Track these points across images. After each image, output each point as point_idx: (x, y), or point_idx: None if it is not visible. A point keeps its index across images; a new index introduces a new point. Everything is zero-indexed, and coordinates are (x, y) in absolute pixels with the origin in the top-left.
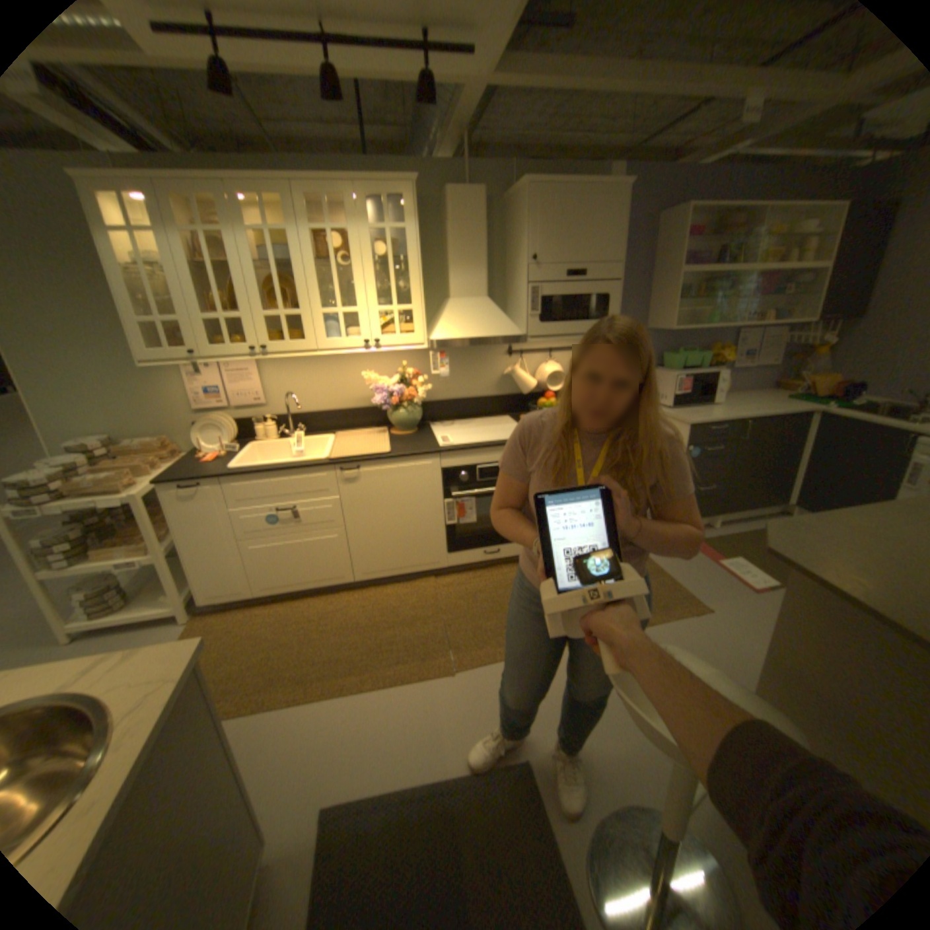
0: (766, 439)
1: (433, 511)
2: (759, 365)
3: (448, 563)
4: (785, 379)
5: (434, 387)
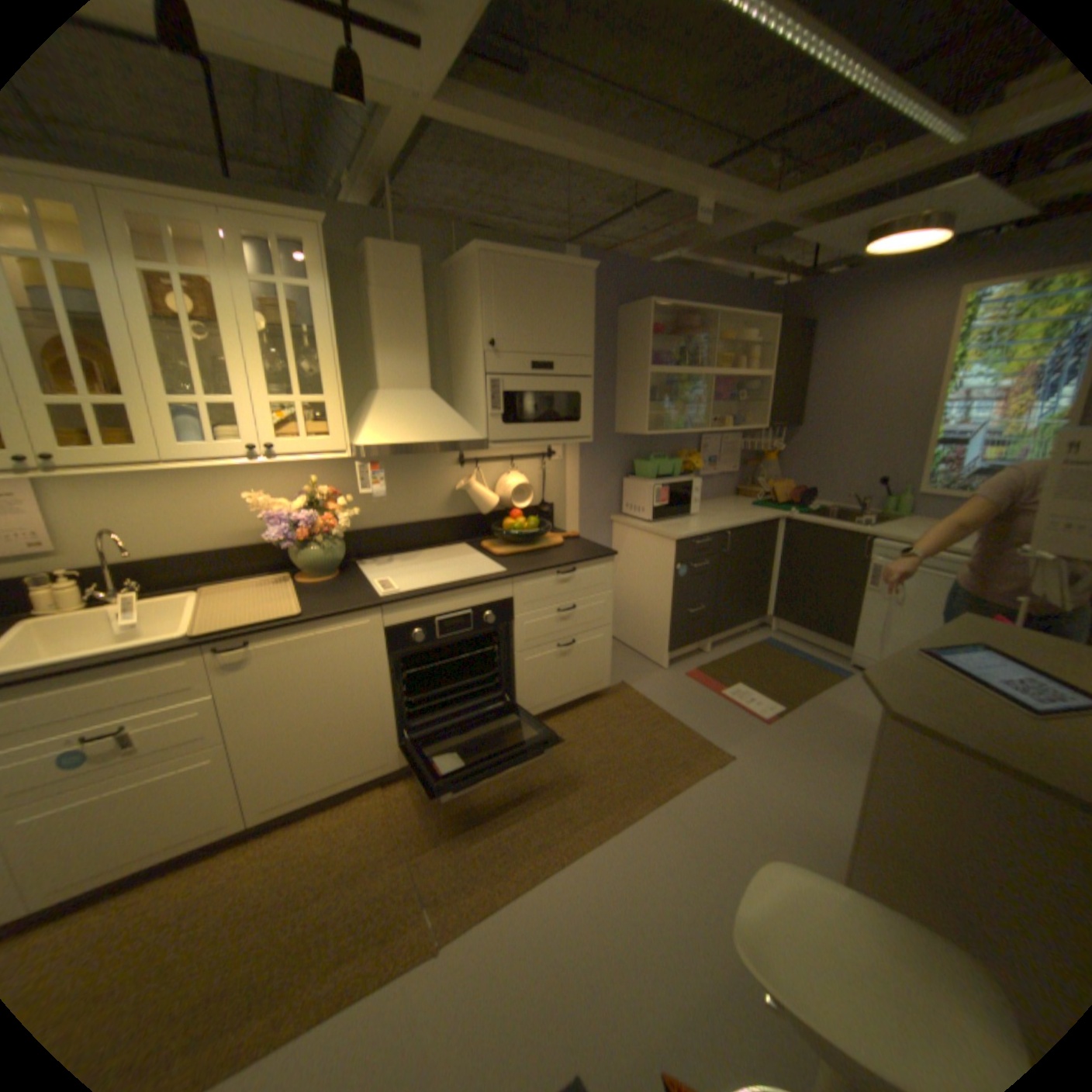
0: (743, 550)
1: (375, 692)
2: (721, 472)
3: (401, 763)
4: (743, 486)
5: (361, 510)
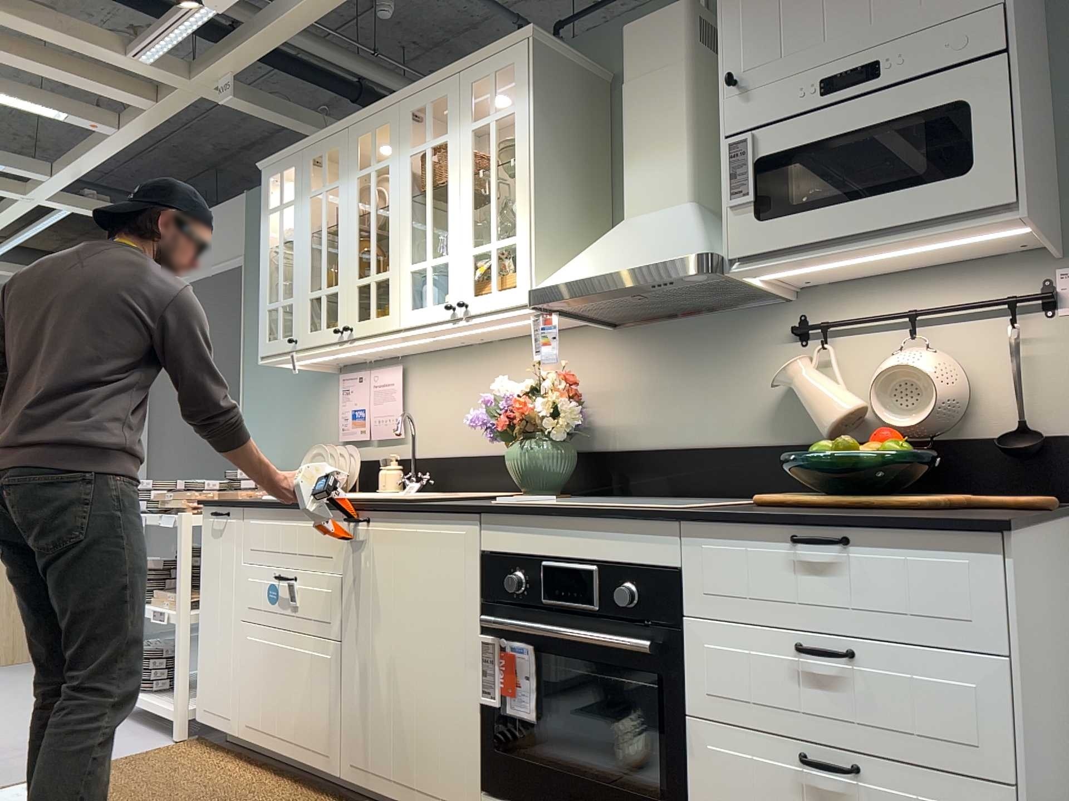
0: None
1: (460, 656)
2: None
3: None
4: None
5: (634, 417)
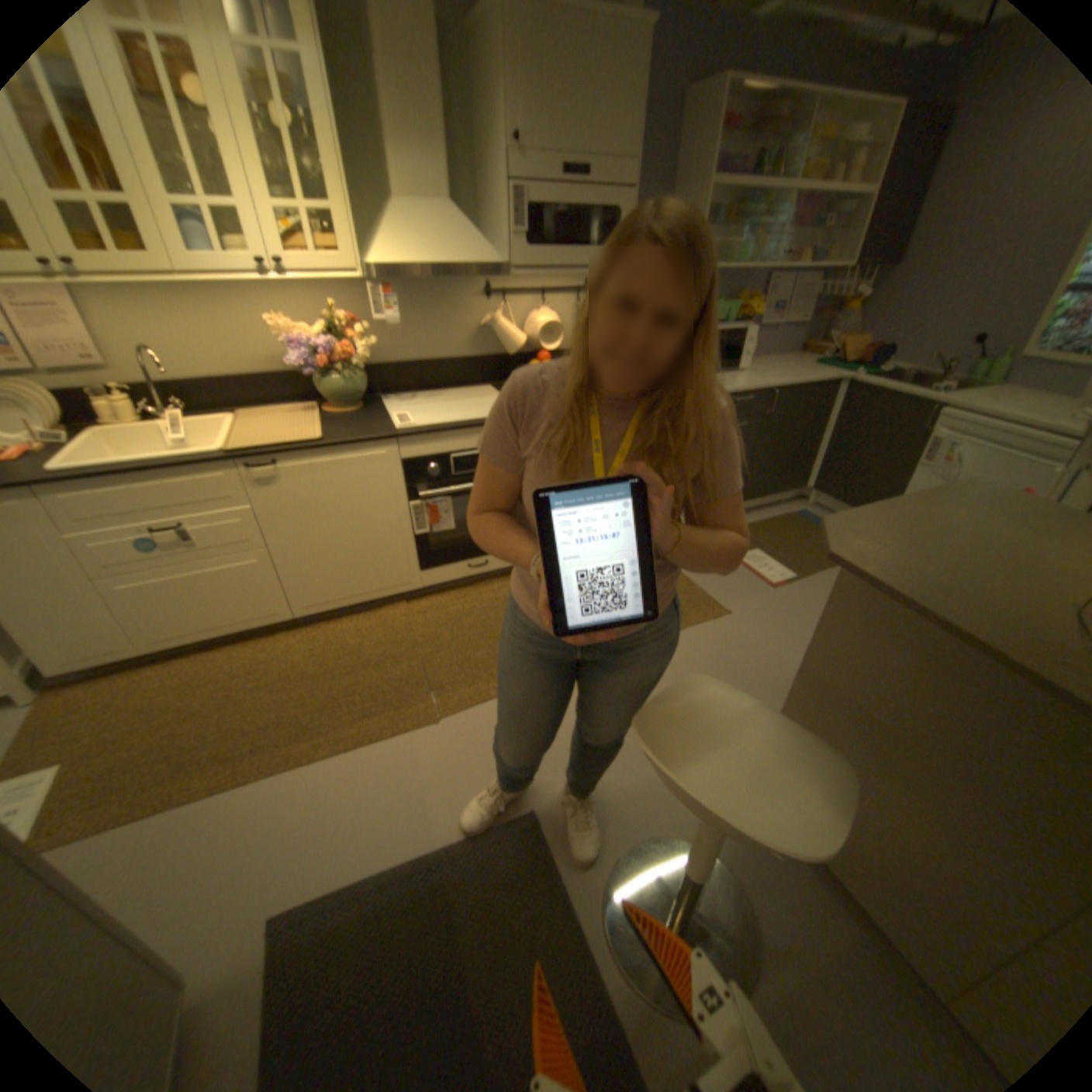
0: (791, 413)
1: (396, 519)
2: (788, 322)
3: (423, 584)
4: (813, 341)
5: (384, 343)
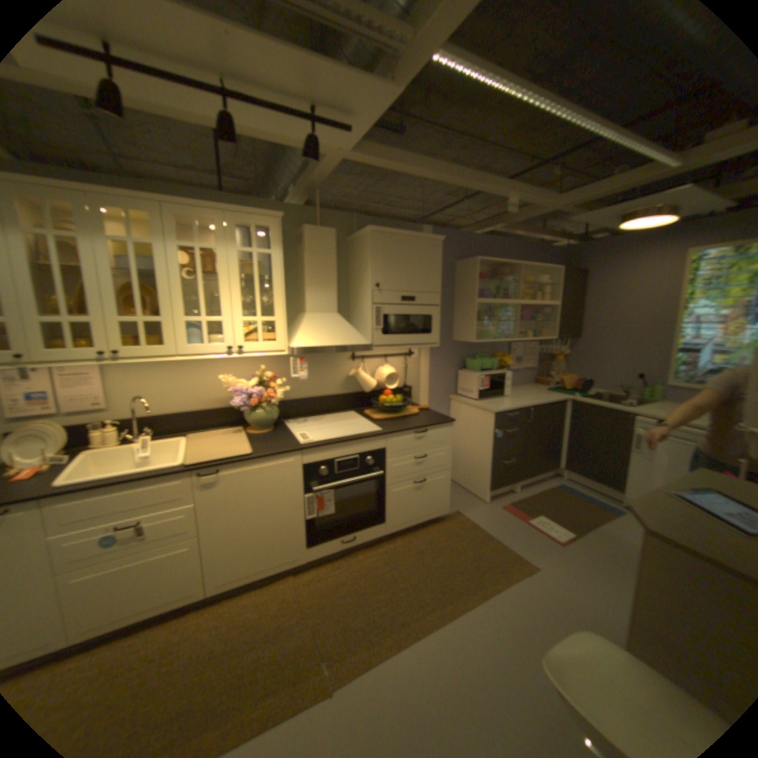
0: (542, 421)
1: (294, 507)
2: (525, 367)
3: (308, 559)
4: (541, 377)
5: (289, 387)
